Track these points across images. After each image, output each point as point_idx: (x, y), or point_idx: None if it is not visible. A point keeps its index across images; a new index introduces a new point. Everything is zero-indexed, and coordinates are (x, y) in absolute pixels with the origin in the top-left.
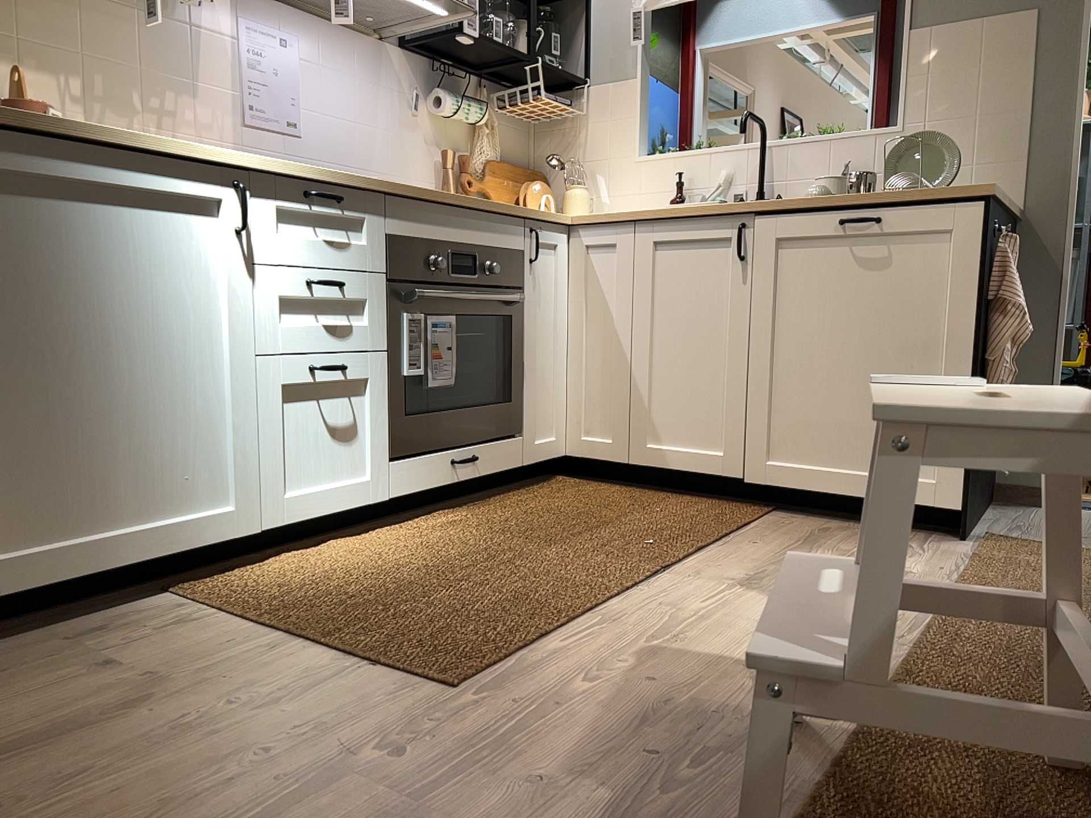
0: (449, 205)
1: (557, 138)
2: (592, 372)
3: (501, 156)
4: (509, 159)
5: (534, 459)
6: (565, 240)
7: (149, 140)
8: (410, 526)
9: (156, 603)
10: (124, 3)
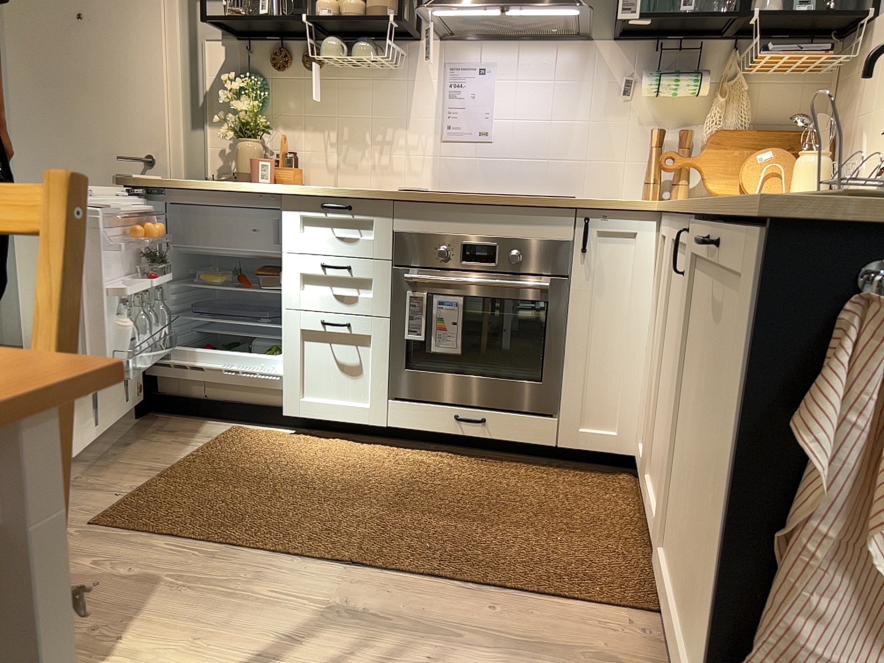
0: (463, 205)
1: (846, 89)
2: (652, 379)
3: (763, 122)
4: (779, 122)
5: (576, 447)
6: (653, 230)
7: (224, 183)
8: (407, 454)
9: (208, 431)
10: (361, 75)
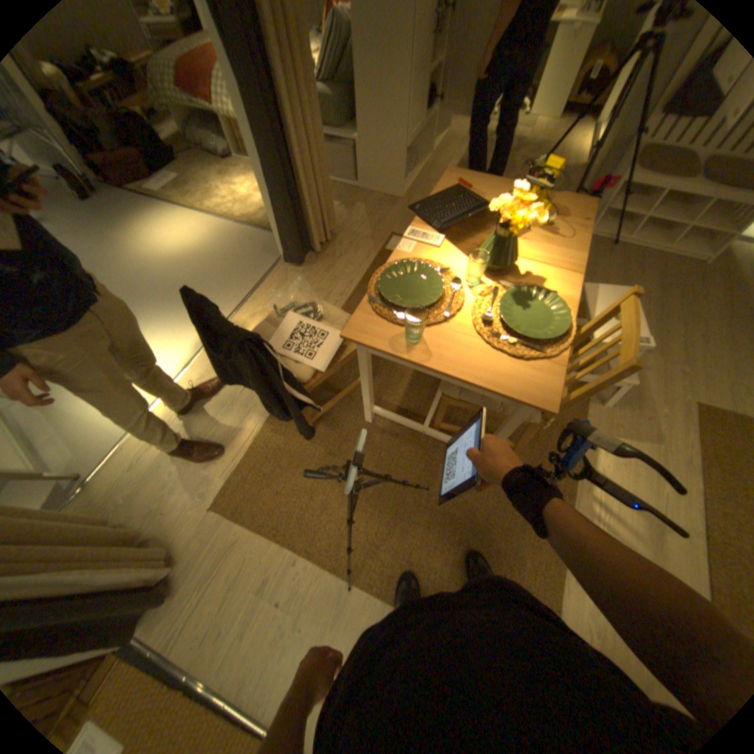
0: None
1: None
2: None
3: None
4: None
5: None
6: None
7: None
8: None
9: None
10: None
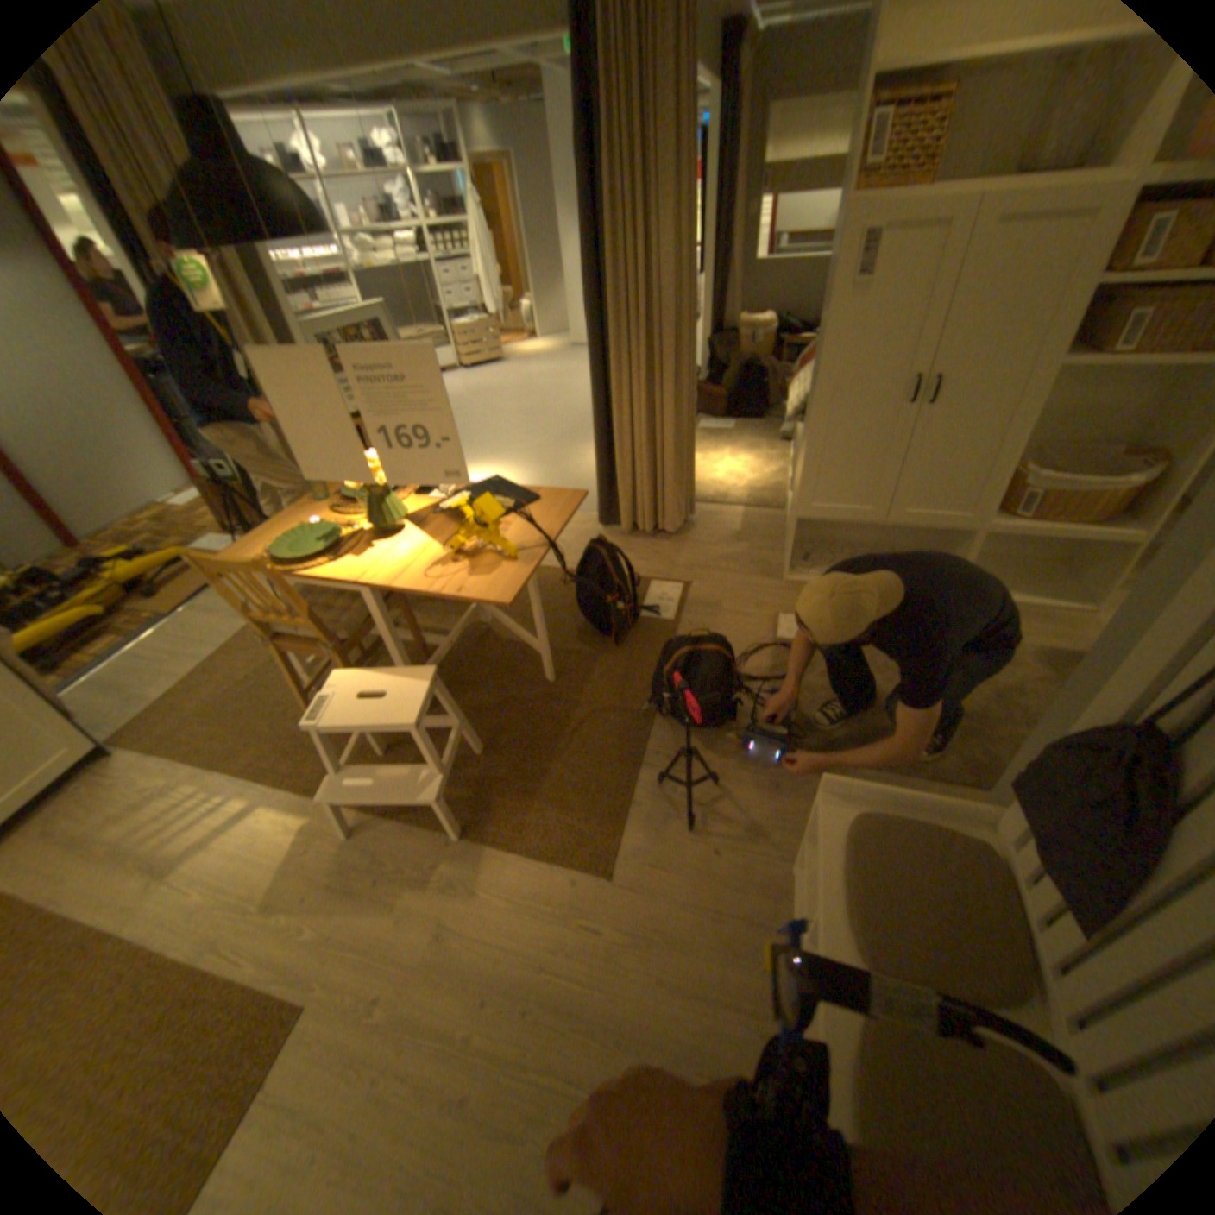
0: None
1: None
2: None
3: None
4: None
5: None
6: None
7: None
8: None
9: None
10: None
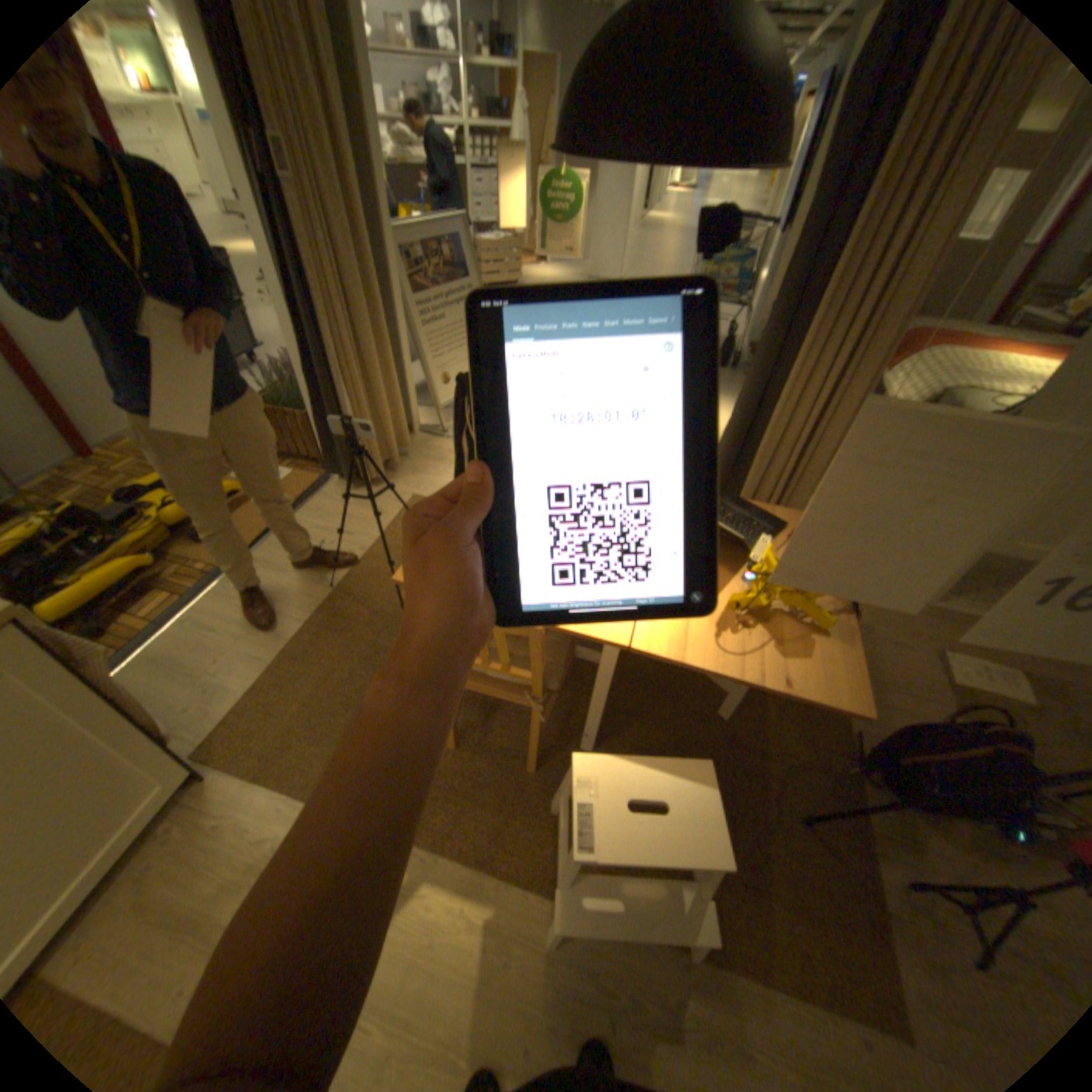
0: None
1: None
2: None
3: None
4: None
5: None
6: None
7: None
8: None
9: None
10: None
